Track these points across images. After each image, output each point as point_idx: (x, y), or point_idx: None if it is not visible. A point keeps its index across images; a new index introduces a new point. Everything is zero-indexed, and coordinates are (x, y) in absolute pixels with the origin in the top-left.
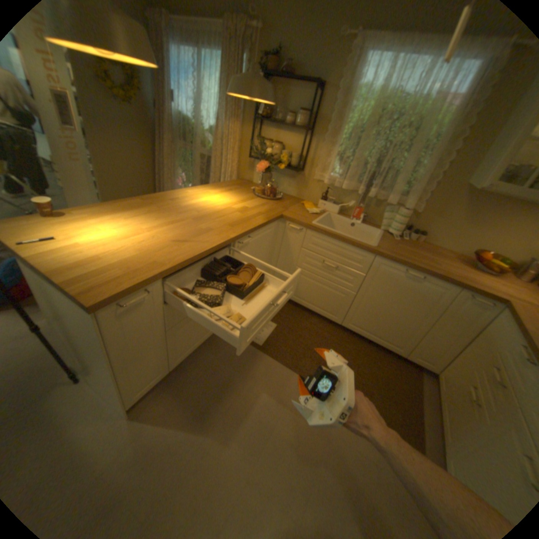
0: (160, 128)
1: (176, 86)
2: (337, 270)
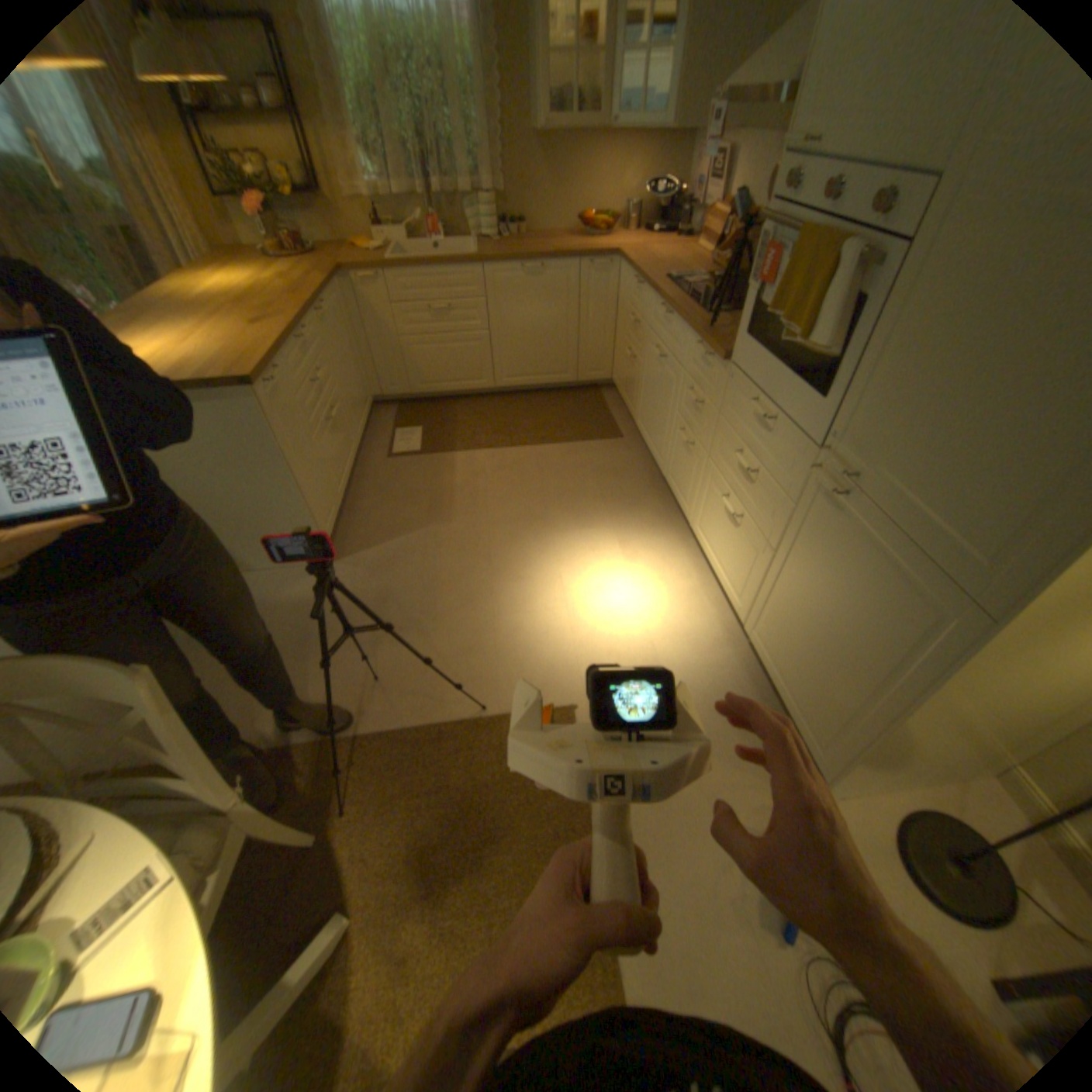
0: None
1: None
2: (450, 313)
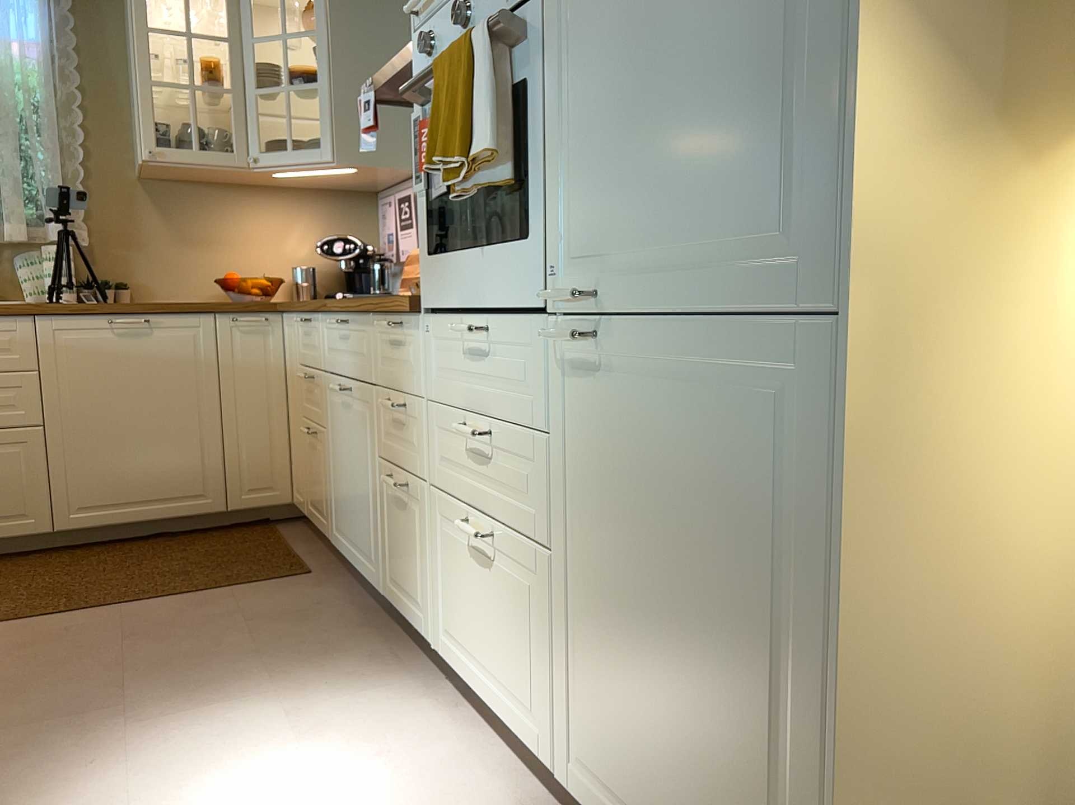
0: None
1: None
2: None
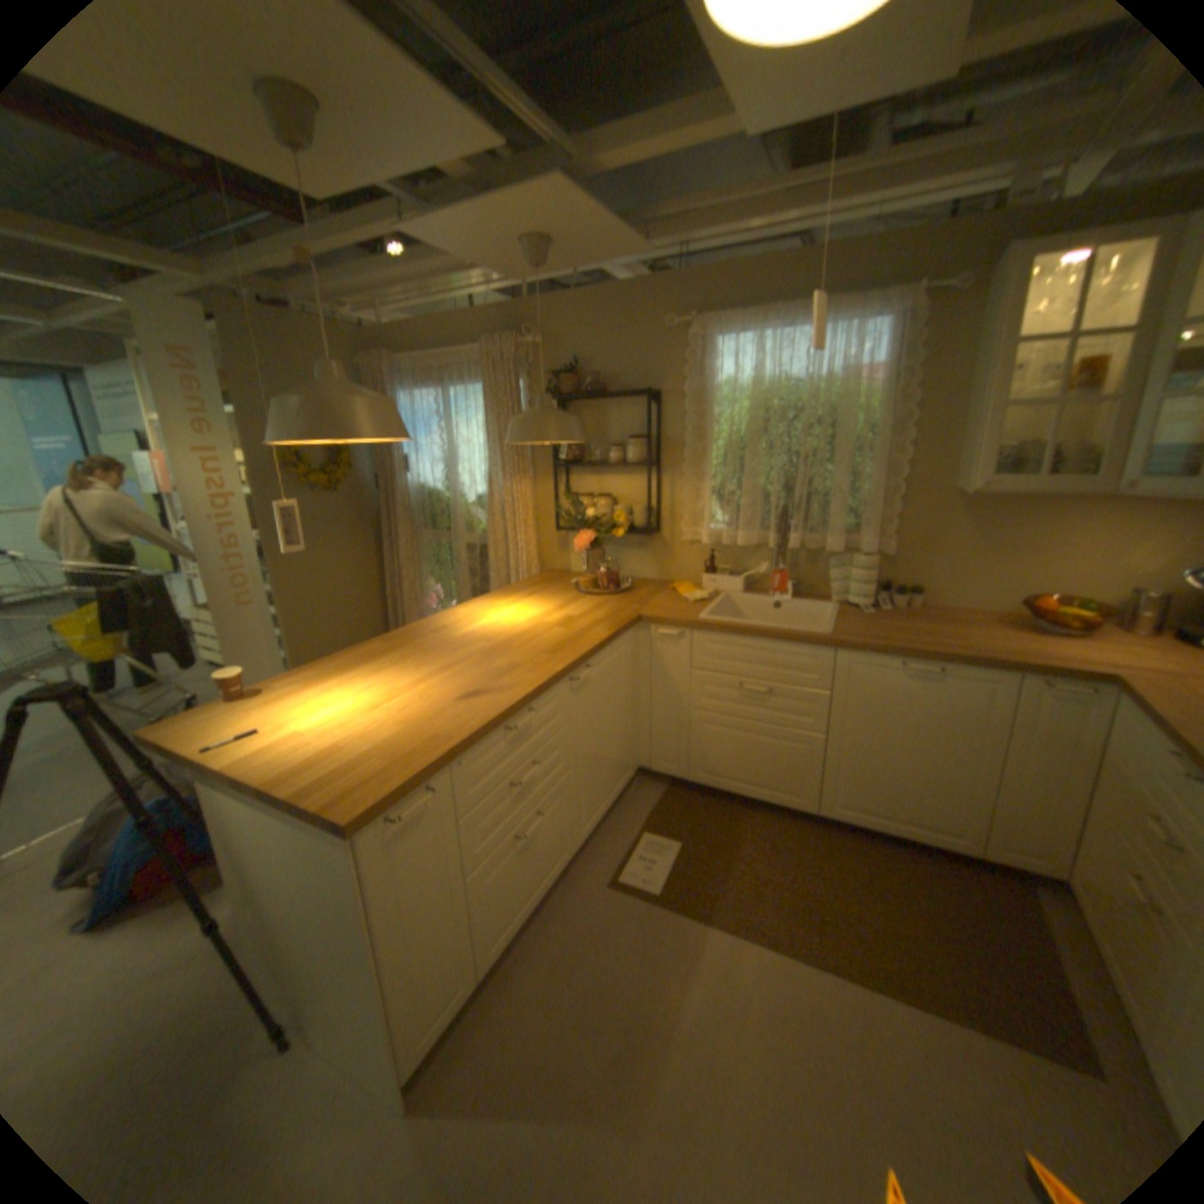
0: (387, 519)
1: (410, 449)
2: (771, 698)
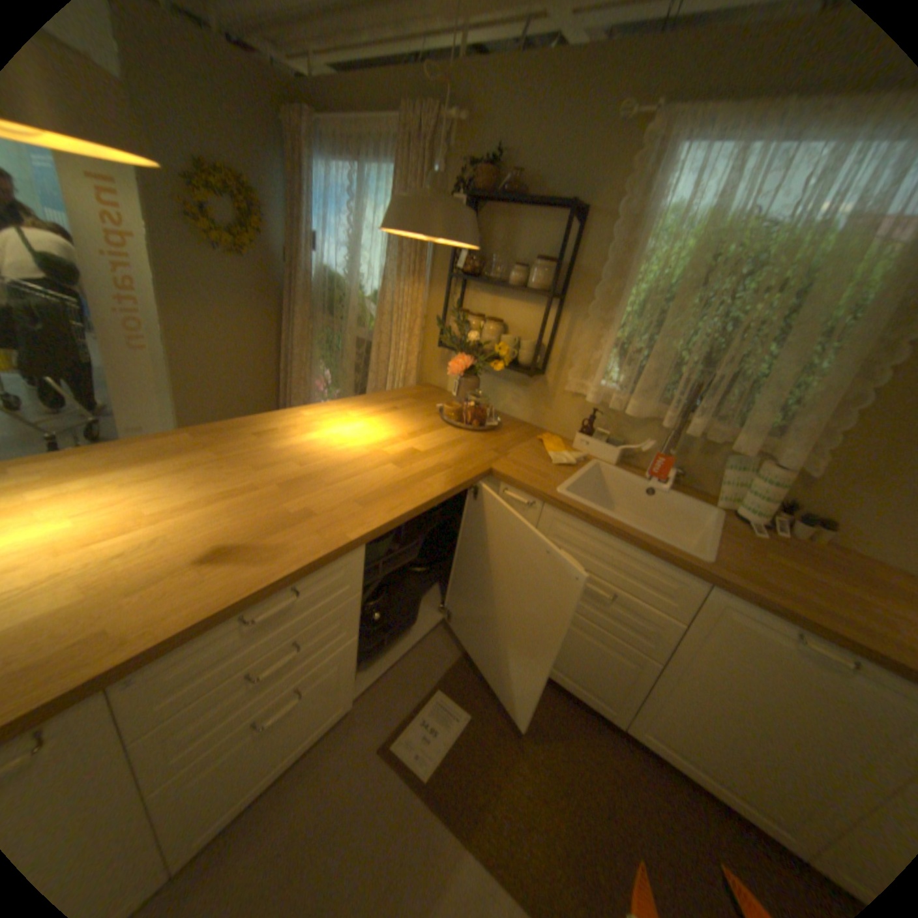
0: (290, 294)
1: (320, 225)
2: (614, 605)
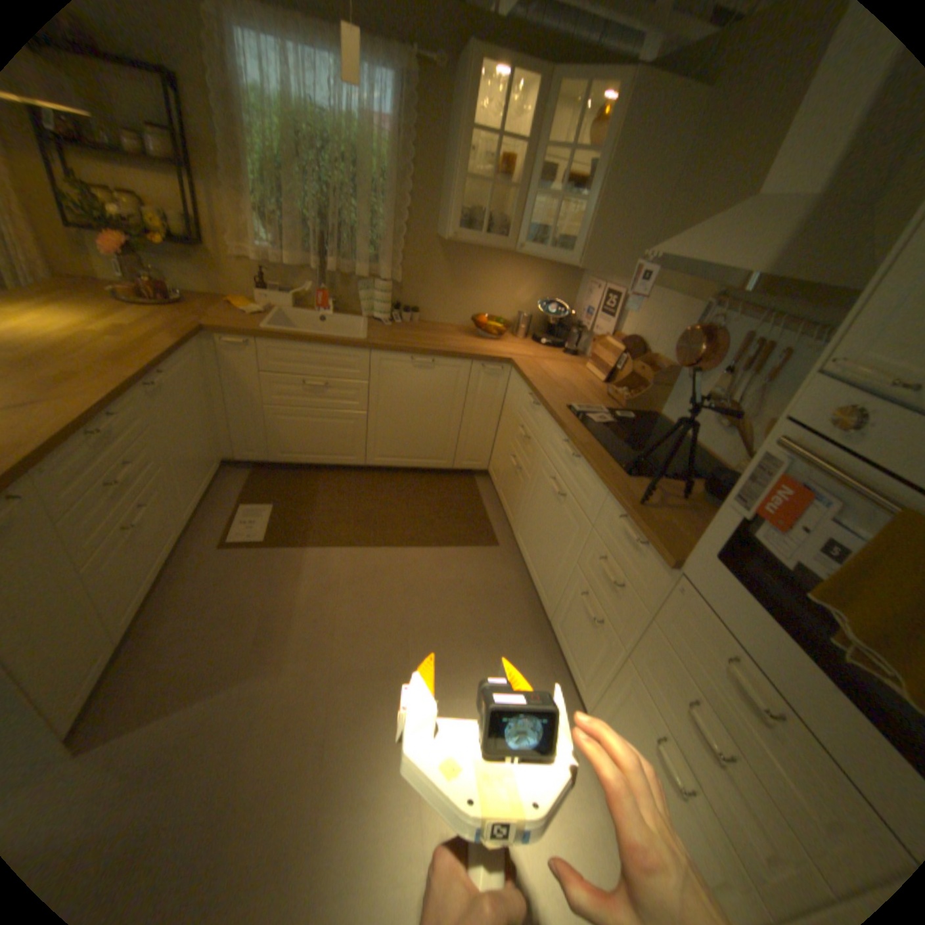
0: None
1: None
2: (328, 390)
